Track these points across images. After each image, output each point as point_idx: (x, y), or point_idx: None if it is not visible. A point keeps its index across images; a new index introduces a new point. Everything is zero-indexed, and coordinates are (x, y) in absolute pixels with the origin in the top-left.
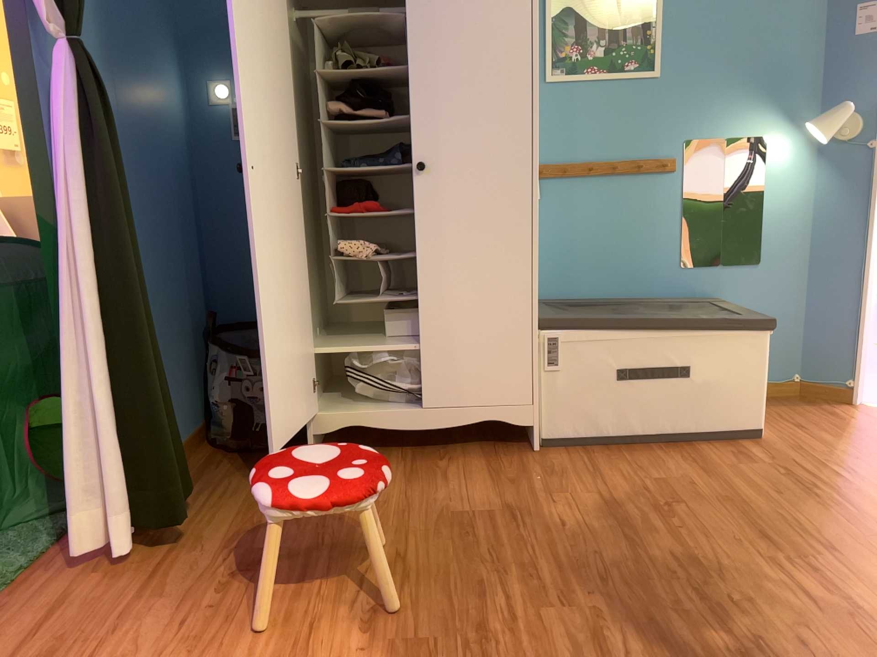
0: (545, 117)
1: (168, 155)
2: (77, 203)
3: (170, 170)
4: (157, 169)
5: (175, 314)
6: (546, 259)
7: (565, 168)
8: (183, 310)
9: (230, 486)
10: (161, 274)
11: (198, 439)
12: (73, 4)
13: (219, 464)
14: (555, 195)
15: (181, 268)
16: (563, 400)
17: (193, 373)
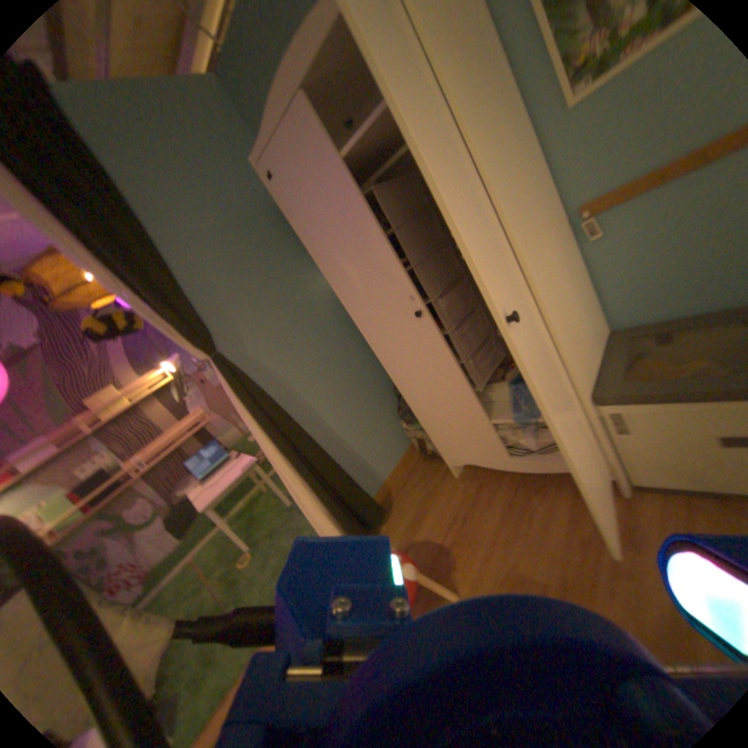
0: (582, 145)
1: (333, 319)
2: (255, 424)
3: (337, 326)
4: (326, 335)
5: (370, 398)
6: (631, 286)
7: (626, 189)
8: (376, 391)
9: (413, 498)
10: (351, 387)
11: (412, 448)
12: (199, 337)
13: (415, 472)
14: (623, 221)
15: (367, 370)
16: (651, 455)
17: (398, 417)
